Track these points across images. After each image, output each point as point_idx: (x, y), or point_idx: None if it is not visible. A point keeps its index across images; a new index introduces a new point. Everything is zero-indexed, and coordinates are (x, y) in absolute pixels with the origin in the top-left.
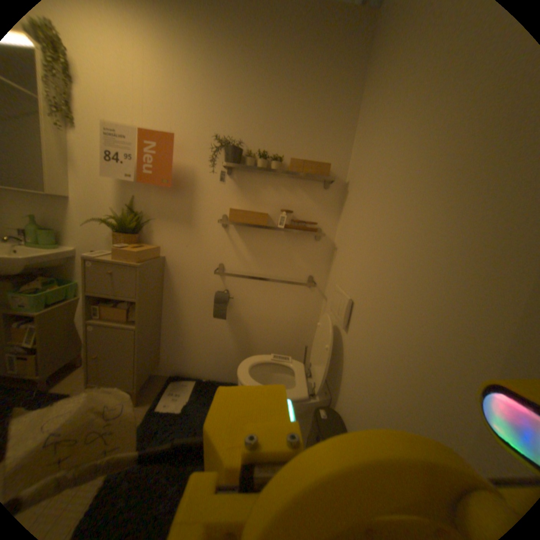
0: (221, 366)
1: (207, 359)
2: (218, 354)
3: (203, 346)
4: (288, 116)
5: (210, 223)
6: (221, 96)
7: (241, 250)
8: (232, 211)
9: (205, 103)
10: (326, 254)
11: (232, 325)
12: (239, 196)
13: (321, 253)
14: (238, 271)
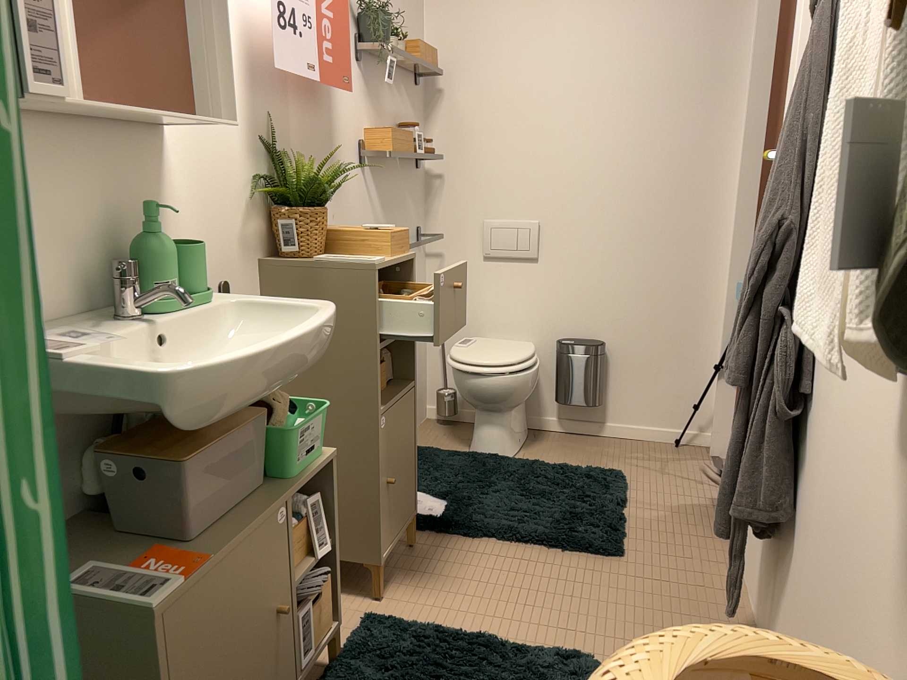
0: None
1: None
2: None
3: None
4: None
5: (350, 164)
6: None
7: (376, 207)
8: (394, 137)
9: None
10: (423, 191)
11: None
12: (368, 106)
13: (420, 191)
14: None
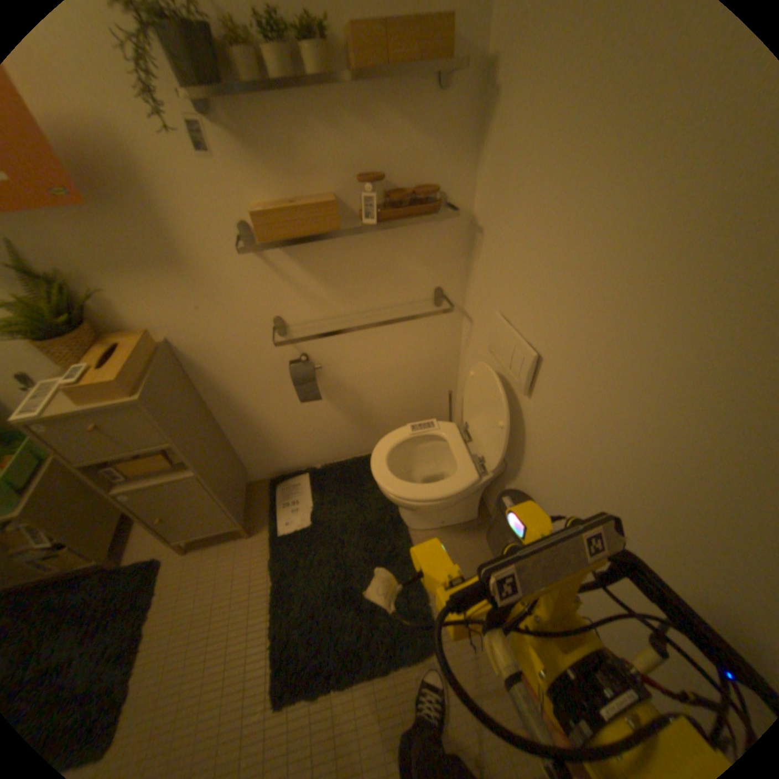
0: (333, 446)
1: (310, 445)
2: (324, 435)
3: (298, 435)
4: None
5: (217, 251)
6: None
7: (301, 285)
8: (257, 221)
9: None
10: (458, 244)
11: (330, 397)
12: (252, 168)
13: (448, 246)
14: (310, 322)
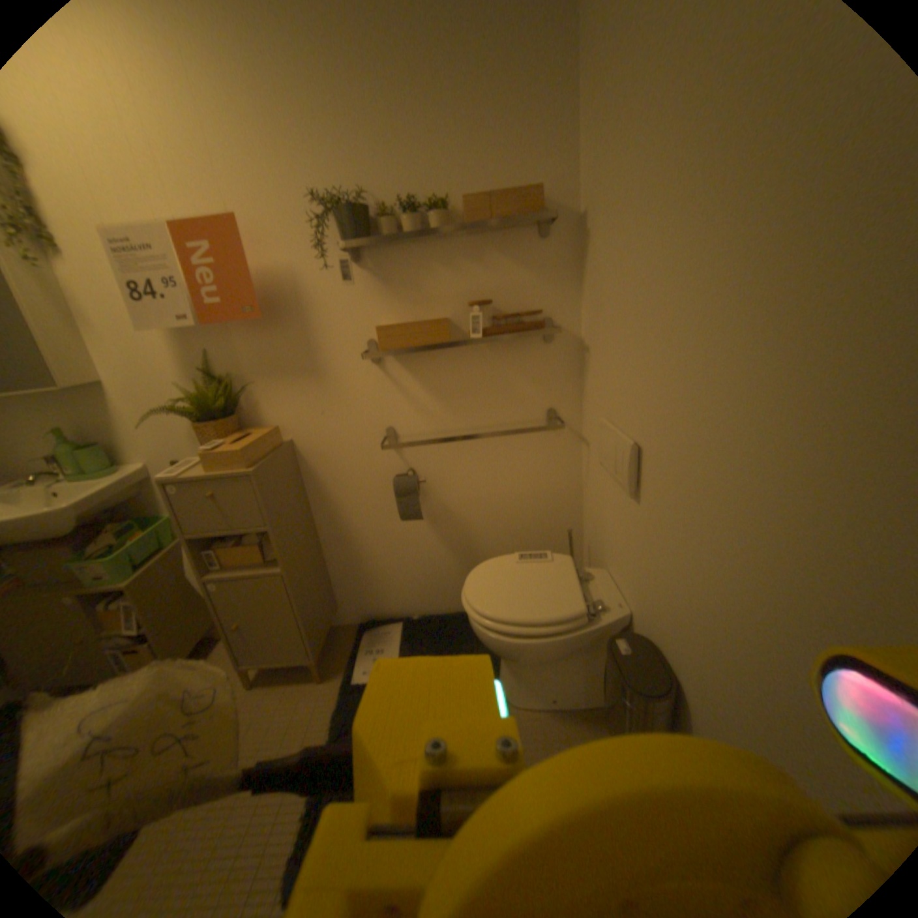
0: (436, 591)
1: (411, 584)
2: (427, 573)
3: (399, 566)
4: (437, 107)
5: (350, 362)
6: (297, 107)
7: (417, 395)
8: (383, 331)
9: (271, 132)
10: (571, 363)
11: (437, 523)
12: (387, 297)
13: (561, 364)
14: (423, 433)
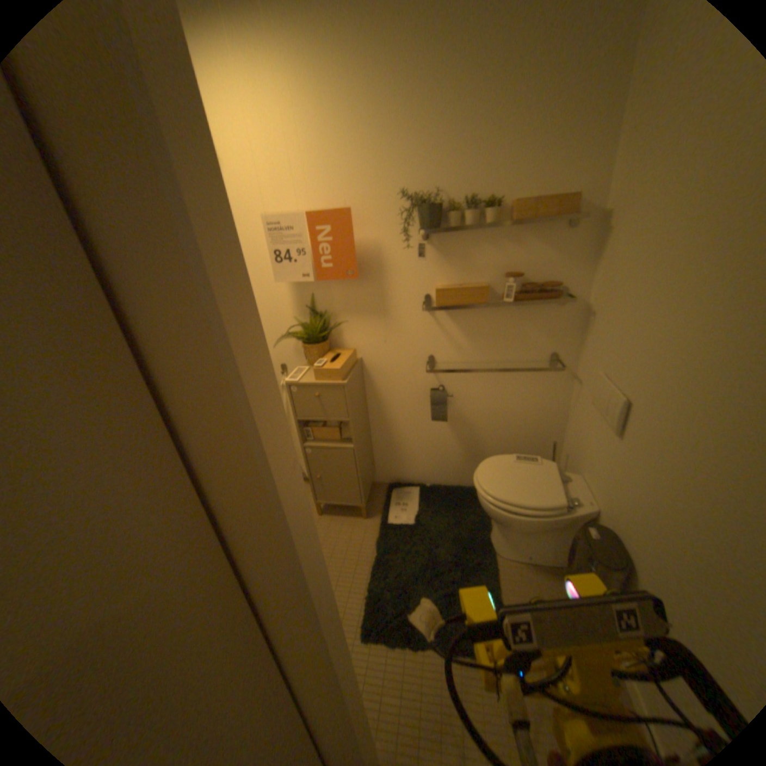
0: (444, 470)
1: (426, 464)
2: (439, 458)
3: (420, 451)
4: (503, 132)
5: (408, 311)
6: (399, 132)
7: (452, 337)
8: (438, 294)
9: (379, 150)
10: (575, 323)
11: (452, 425)
12: (442, 268)
13: (566, 324)
14: (452, 363)
